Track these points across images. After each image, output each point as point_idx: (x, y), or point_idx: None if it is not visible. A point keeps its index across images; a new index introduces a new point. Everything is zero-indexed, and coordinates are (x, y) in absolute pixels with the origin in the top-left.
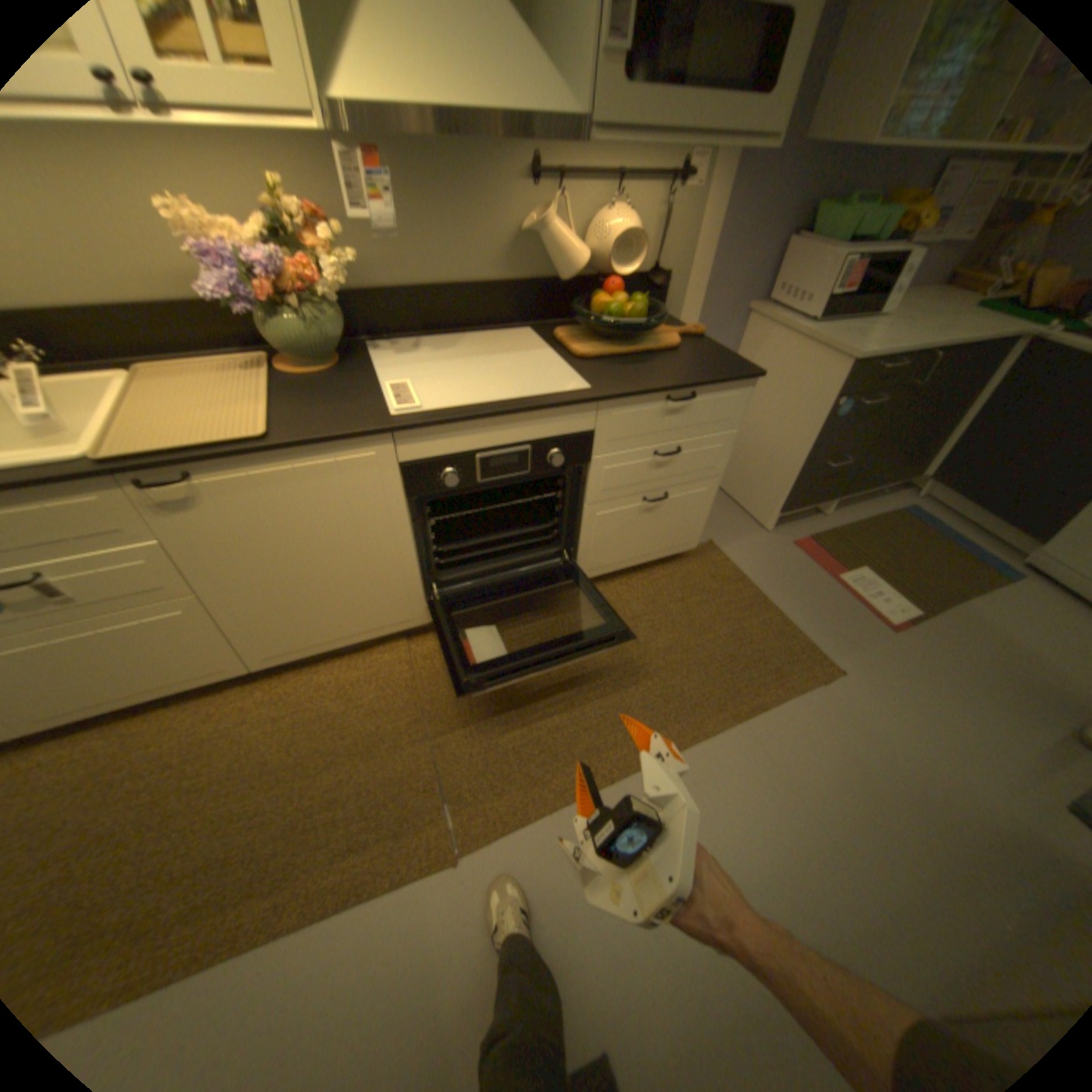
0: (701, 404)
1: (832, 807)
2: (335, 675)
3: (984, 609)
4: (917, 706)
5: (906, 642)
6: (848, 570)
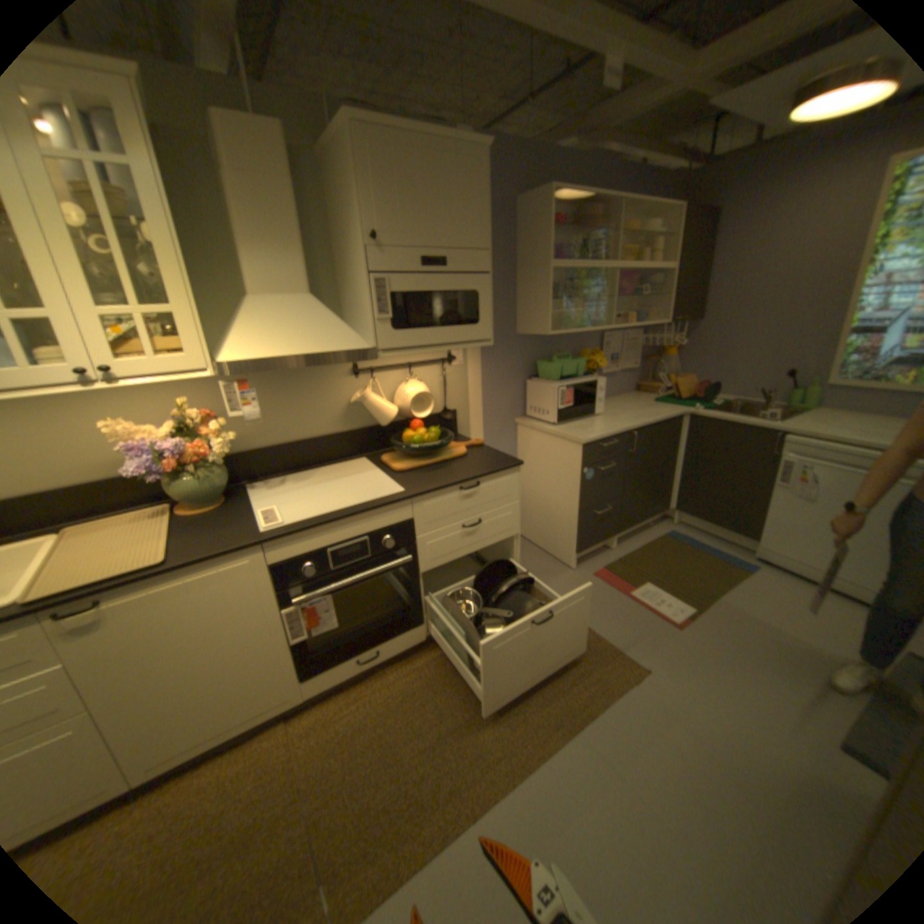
0: (486, 489)
1: (663, 797)
2: (216, 774)
3: (738, 599)
4: (709, 687)
5: (689, 637)
6: (636, 588)
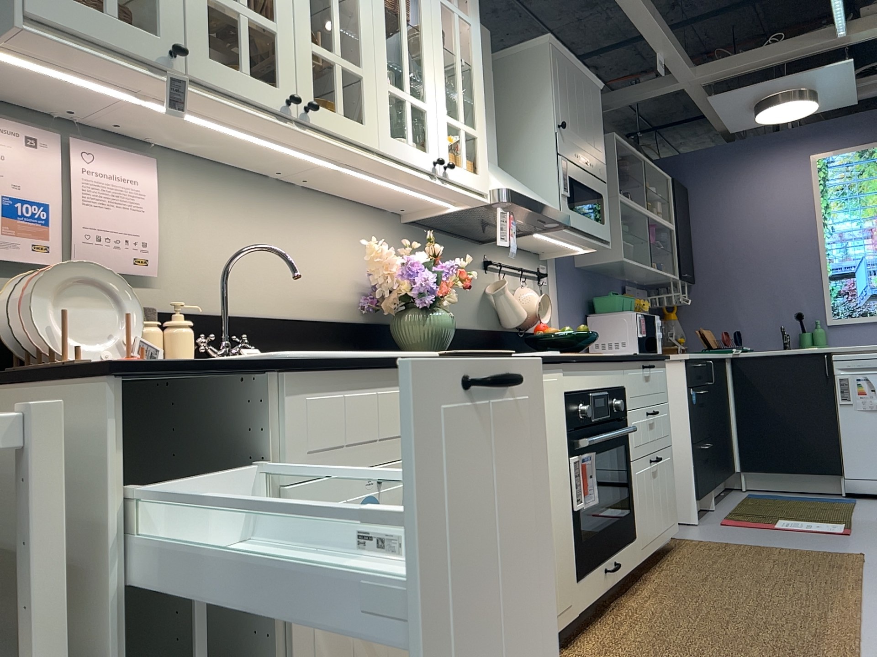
0: (654, 375)
1: None
2: None
3: (864, 513)
4: None
5: (860, 535)
6: (773, 523)
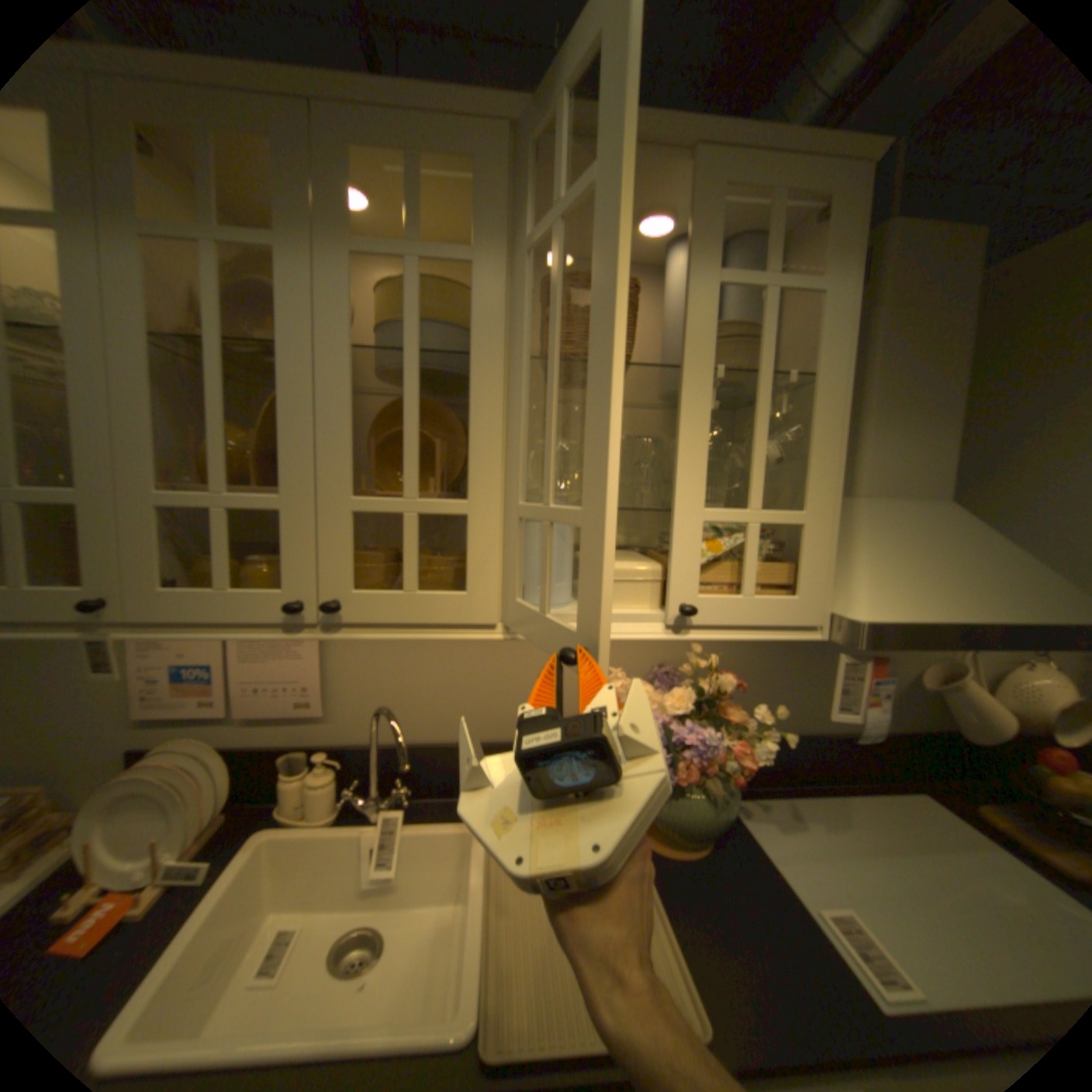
0: None
1: None
2: None
3: None
4: None
5: None
6: None
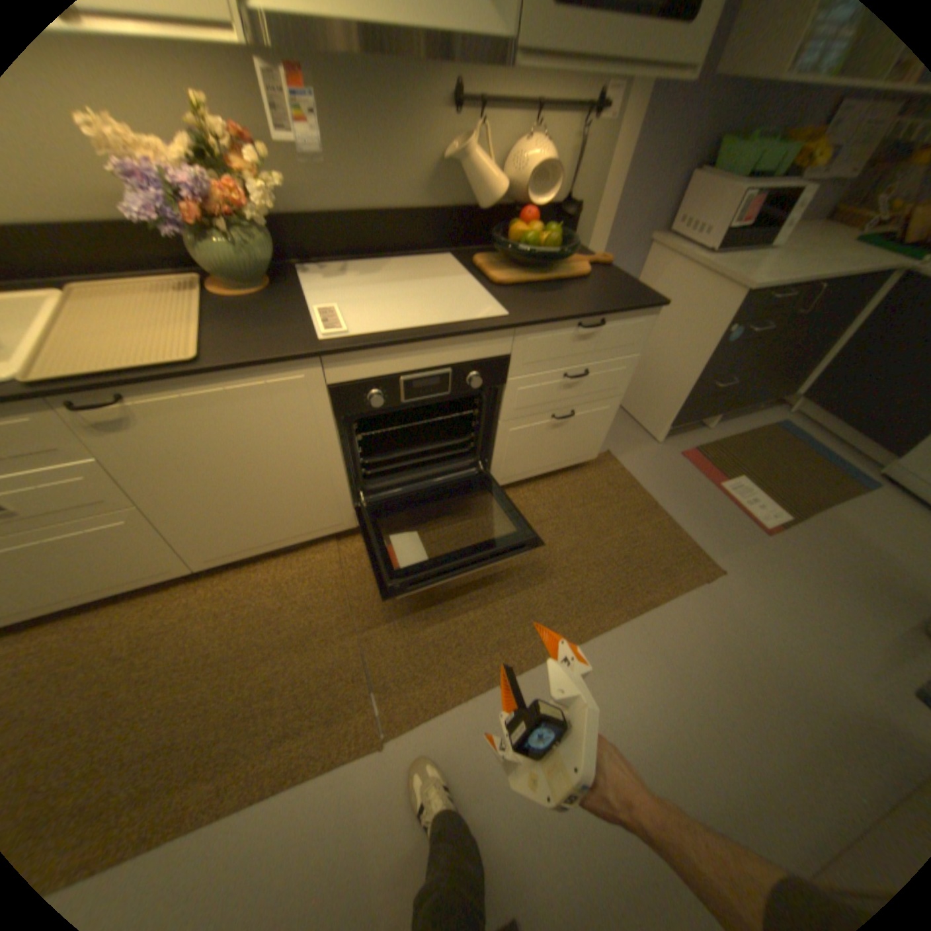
0: (609, 330)
1: (714, 694)
2: (272, 573)
3: (846, 515)
4: (787, 602)
5: (778, 545)
6: (728, 478)
